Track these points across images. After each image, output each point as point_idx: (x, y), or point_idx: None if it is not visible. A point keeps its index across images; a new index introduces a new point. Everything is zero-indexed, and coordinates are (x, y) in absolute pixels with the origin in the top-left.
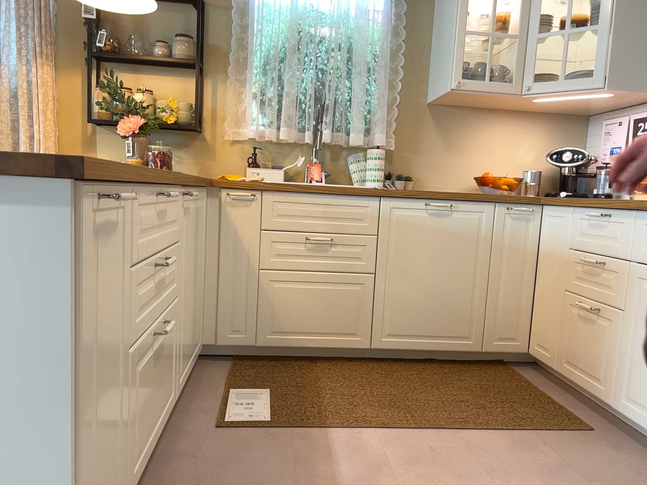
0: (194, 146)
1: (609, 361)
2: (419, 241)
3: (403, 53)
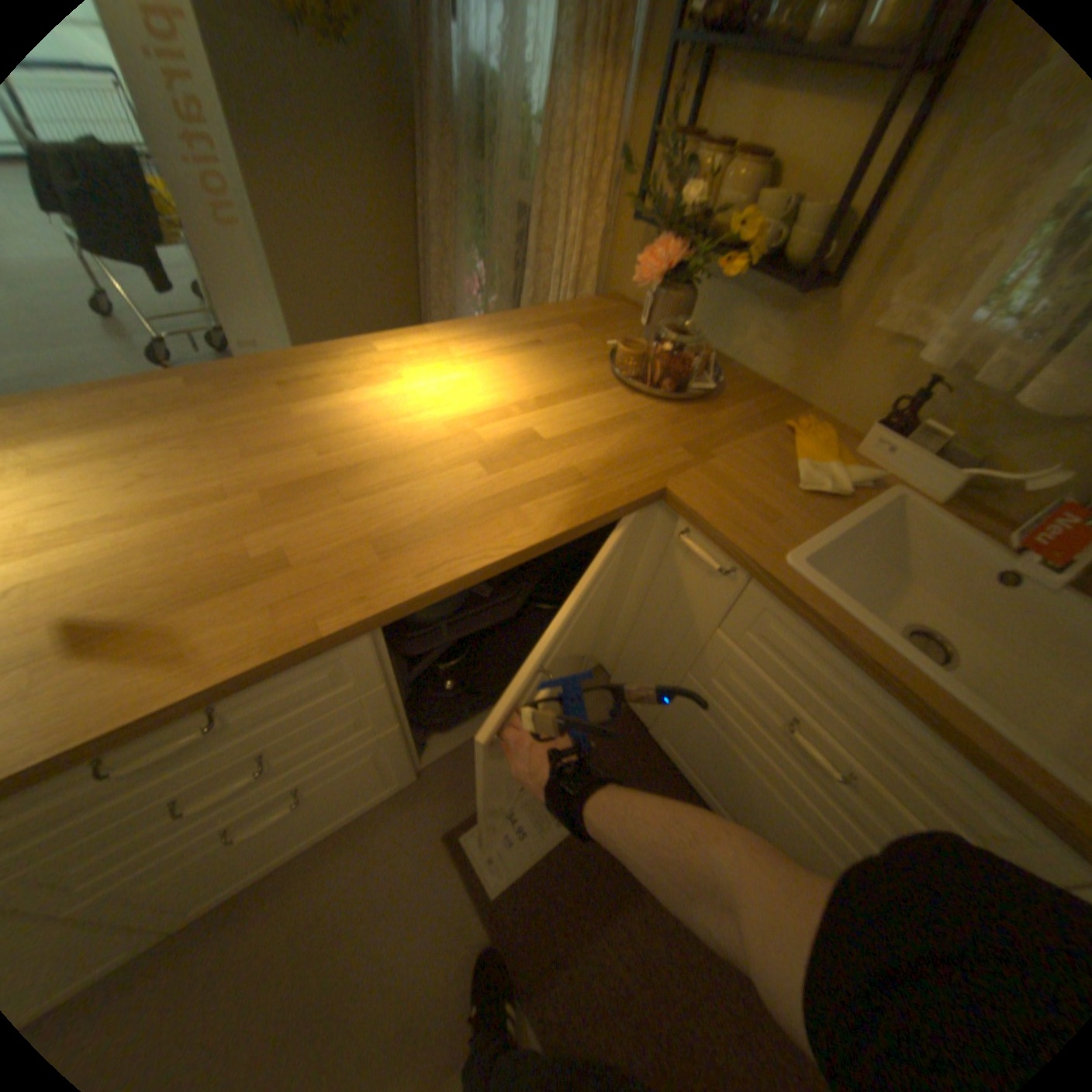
0: (808, 314)
1: None
2: None
3: None
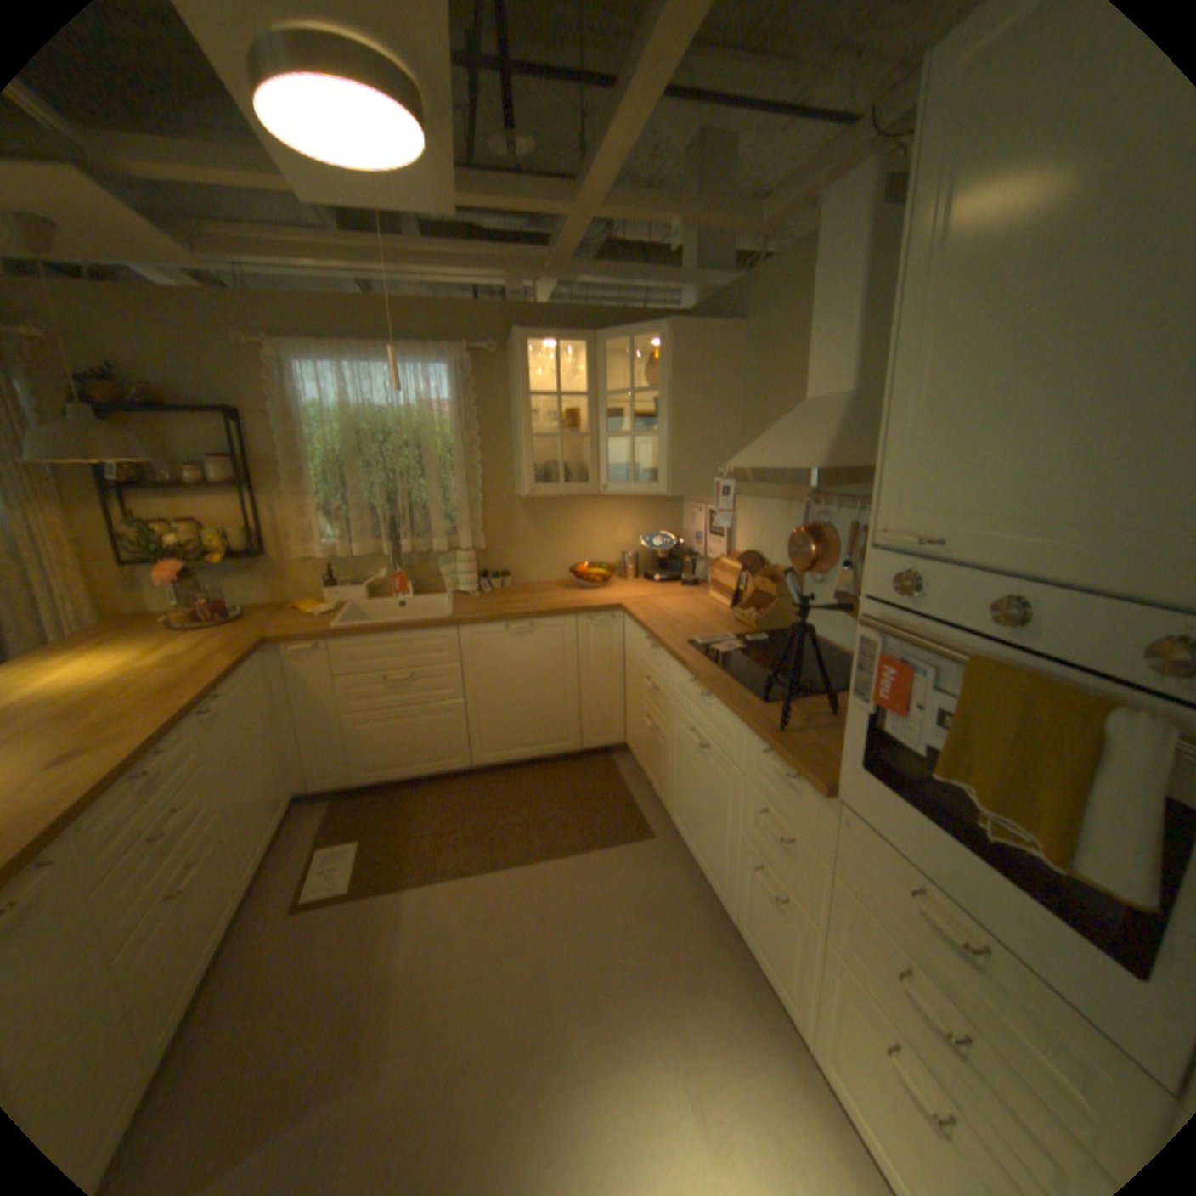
0: (258, 571)
1: (664, 776)
2: (503, 663)
3: (480, 445)
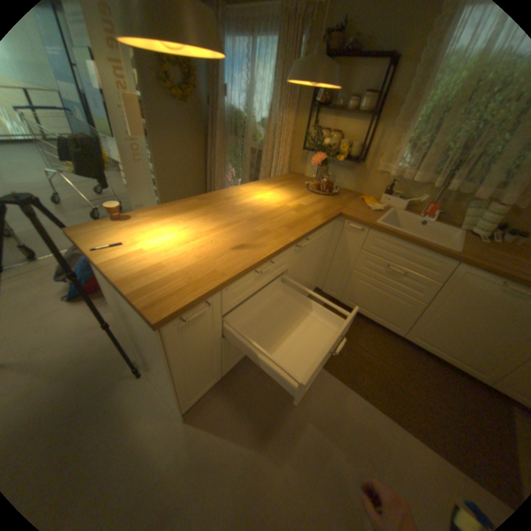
0: (356, 170)
1: None
2: (479, 303)
3: None
